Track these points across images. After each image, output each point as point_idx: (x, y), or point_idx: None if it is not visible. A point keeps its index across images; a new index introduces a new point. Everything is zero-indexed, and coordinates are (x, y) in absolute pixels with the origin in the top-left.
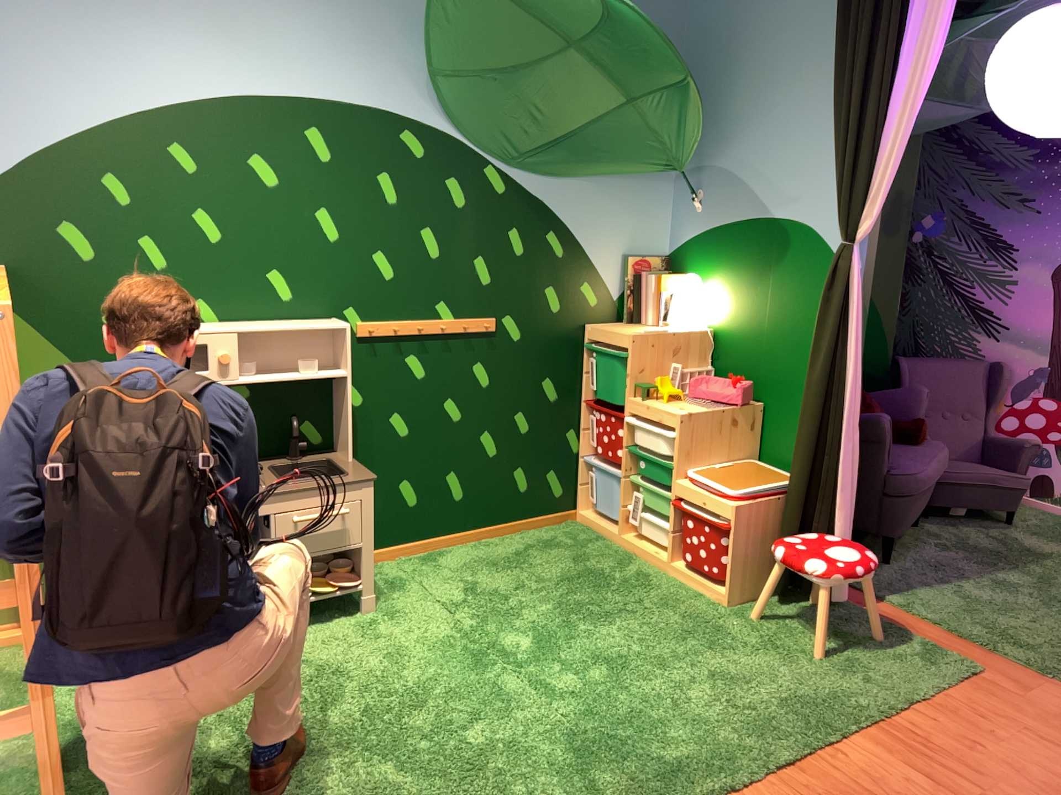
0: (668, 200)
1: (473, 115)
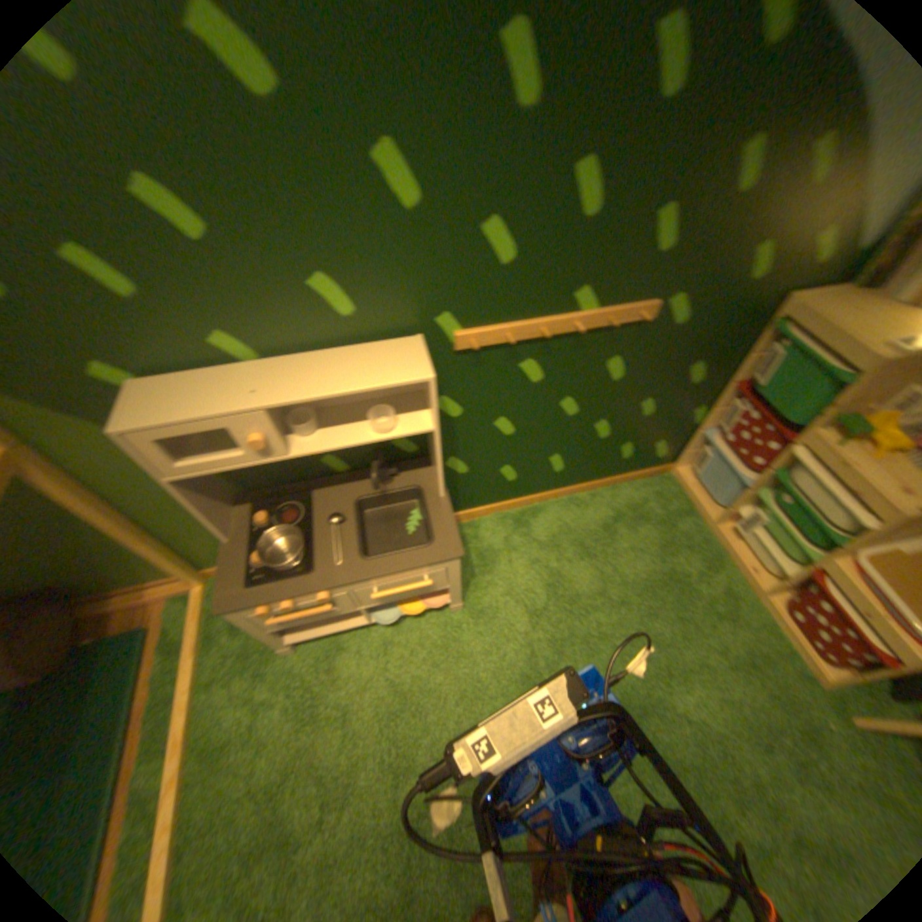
0: None
1: None
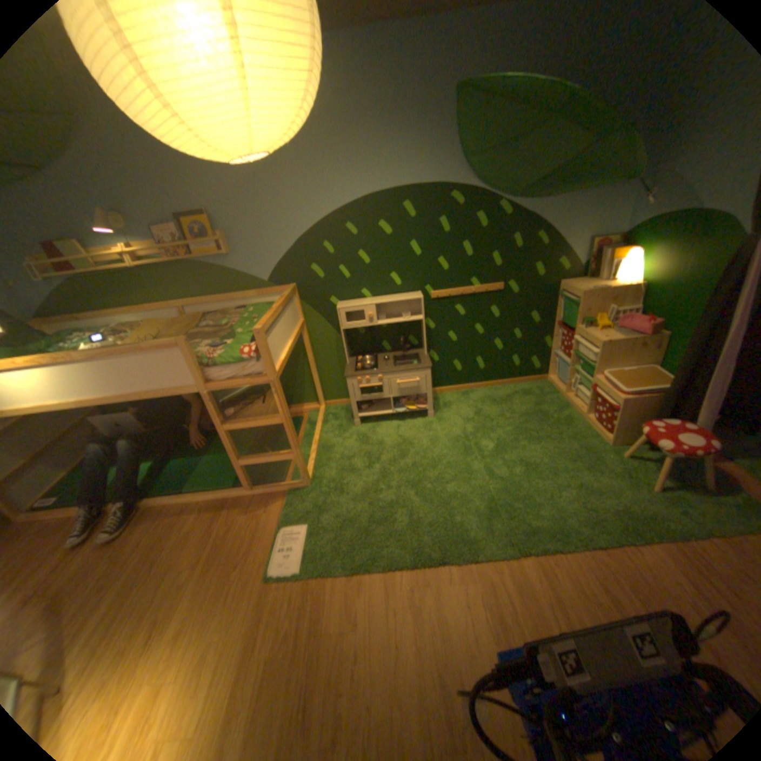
0: (634, 193)
1: (489, 170)
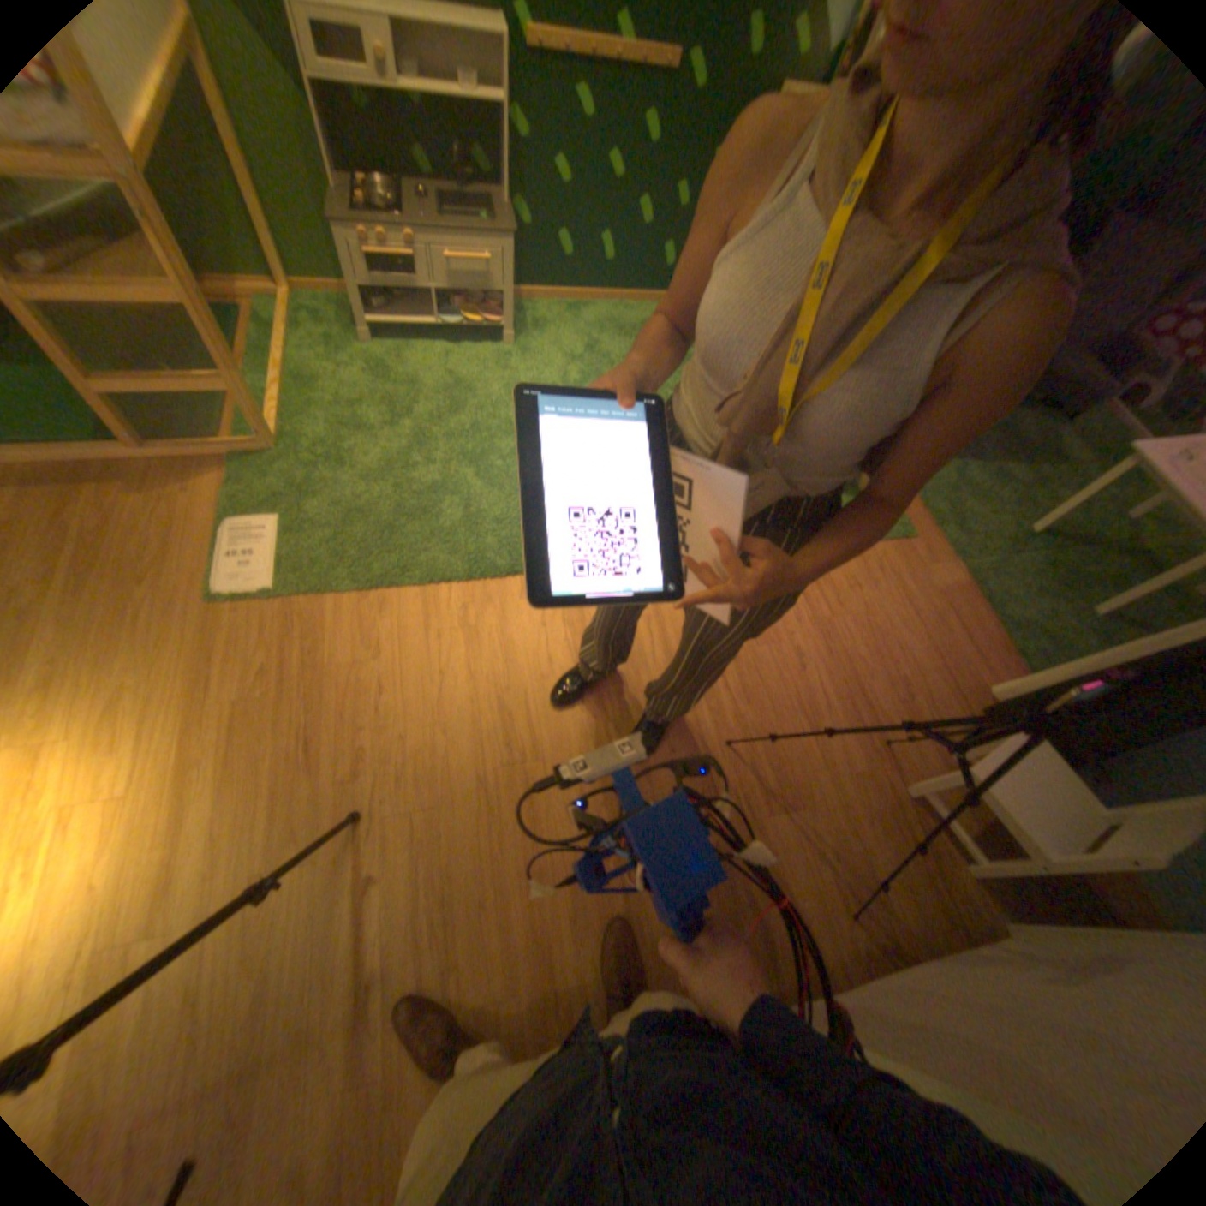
0: None
1: None
